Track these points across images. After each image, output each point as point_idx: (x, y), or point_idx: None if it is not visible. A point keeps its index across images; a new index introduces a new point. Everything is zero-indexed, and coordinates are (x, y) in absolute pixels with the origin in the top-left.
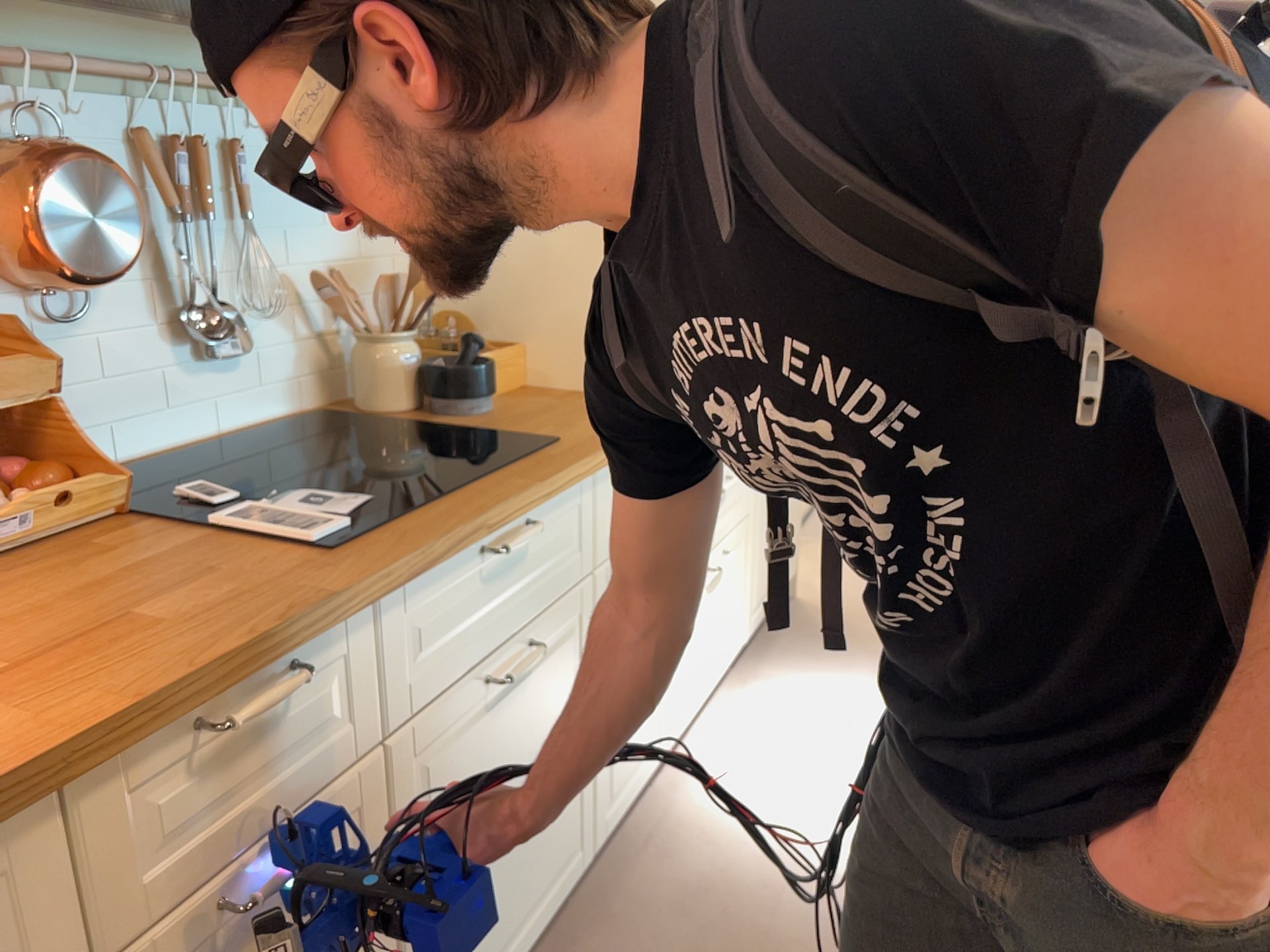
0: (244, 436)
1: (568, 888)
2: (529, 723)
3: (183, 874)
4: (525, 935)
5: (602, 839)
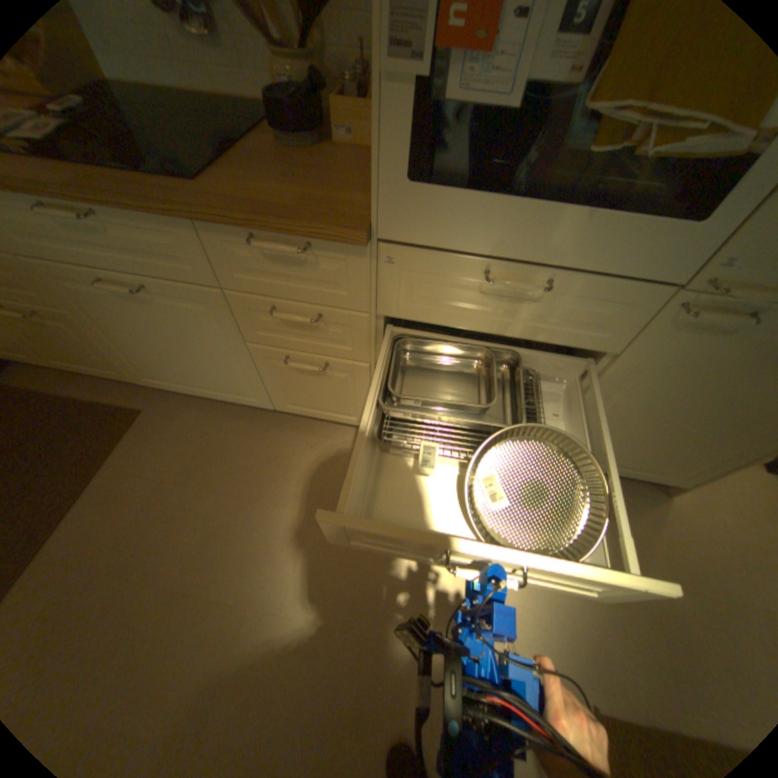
0: (226, 100)
1: (250, 405)
2: (165, 323)
3: None
4: (208, 394)
5: (286, 412)
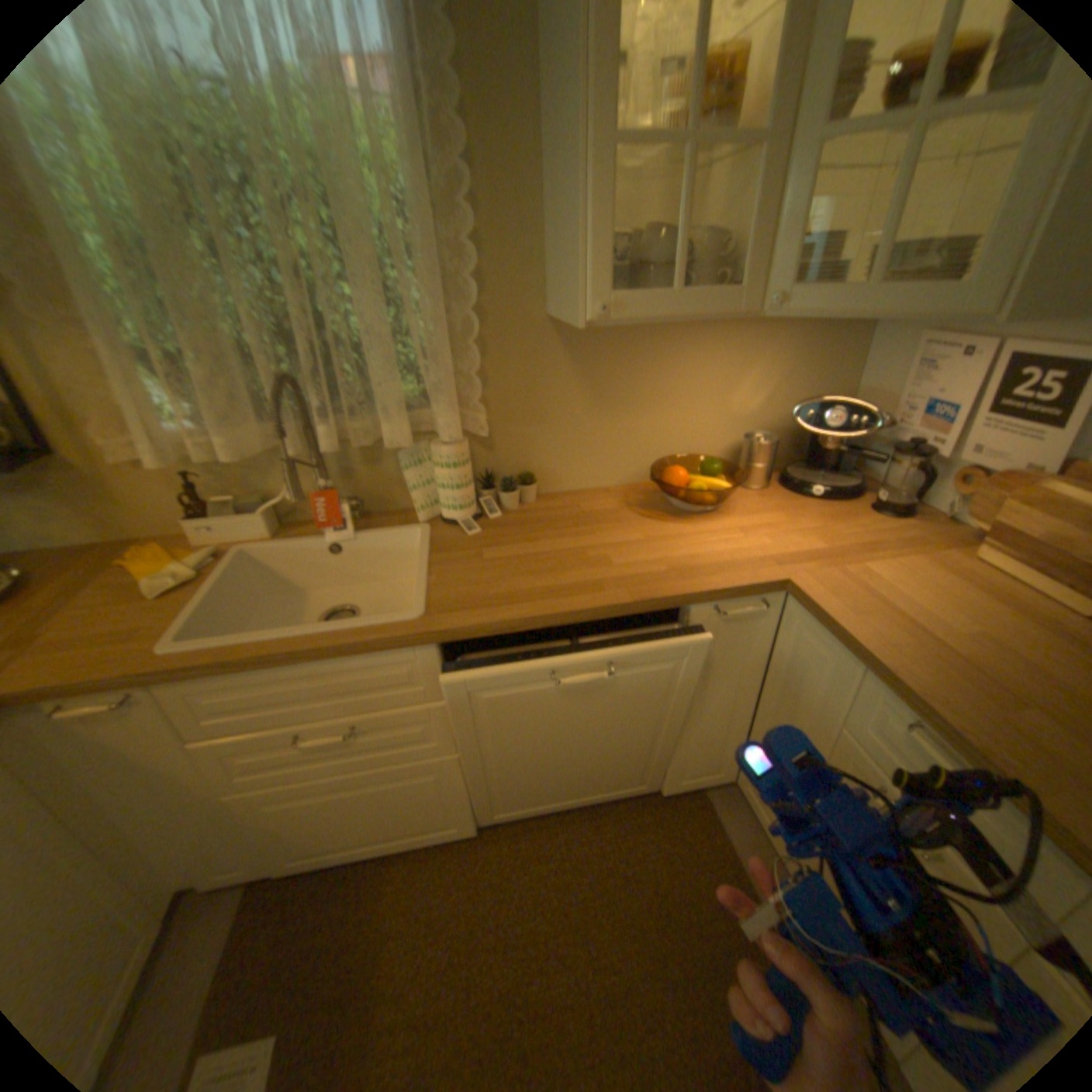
0: None
1: None
2: None
3: (883, 758)
4: None
5: None
